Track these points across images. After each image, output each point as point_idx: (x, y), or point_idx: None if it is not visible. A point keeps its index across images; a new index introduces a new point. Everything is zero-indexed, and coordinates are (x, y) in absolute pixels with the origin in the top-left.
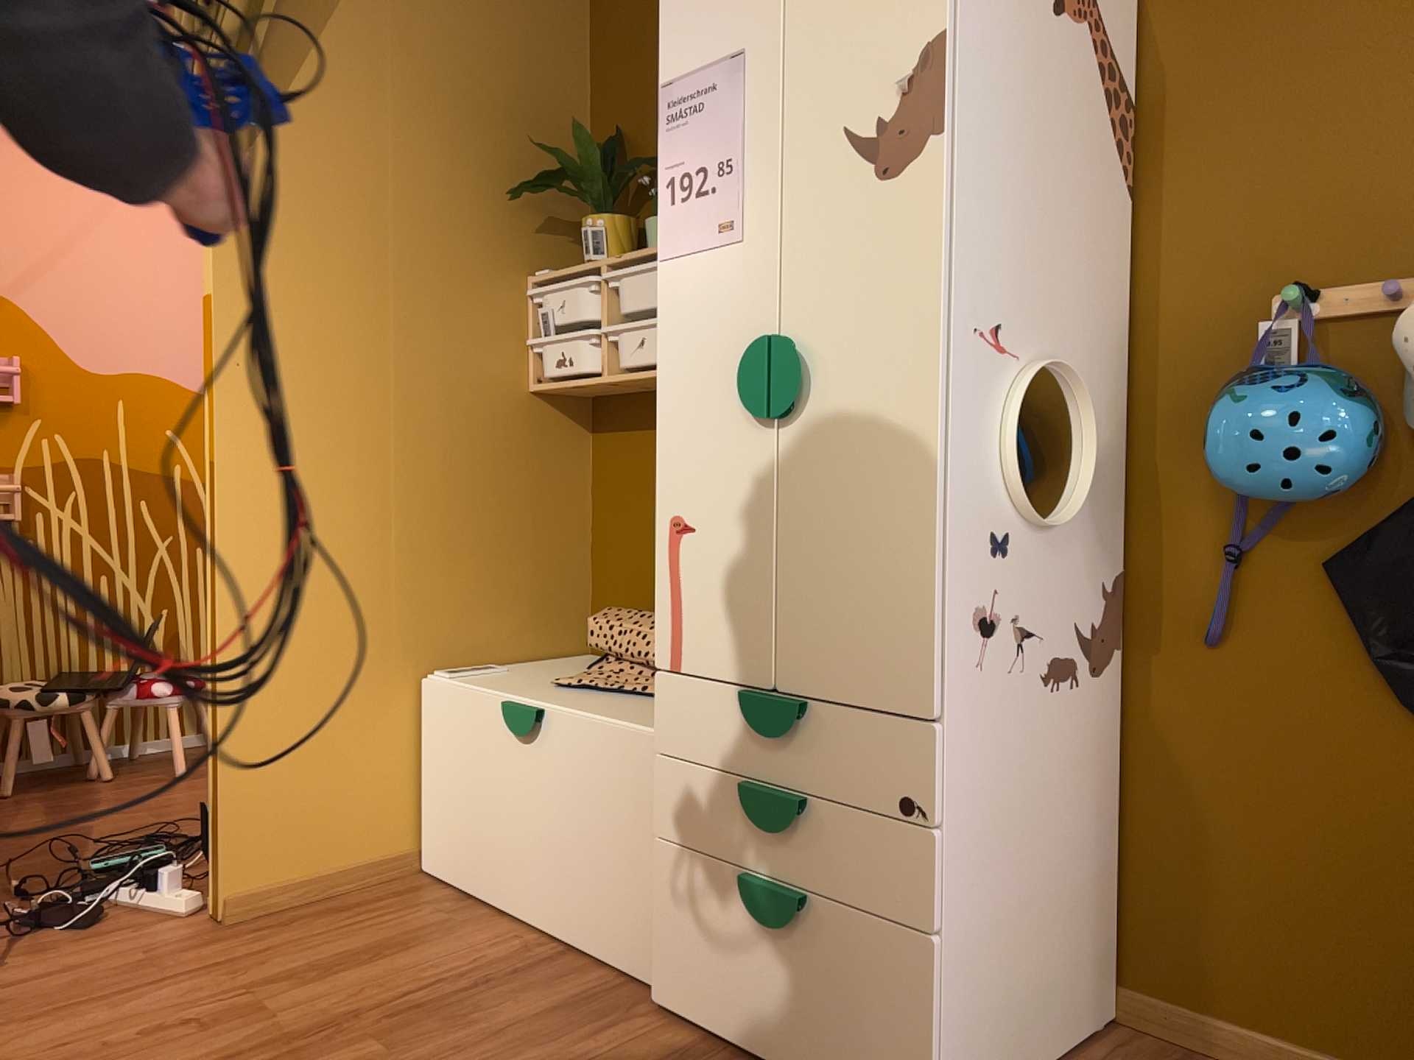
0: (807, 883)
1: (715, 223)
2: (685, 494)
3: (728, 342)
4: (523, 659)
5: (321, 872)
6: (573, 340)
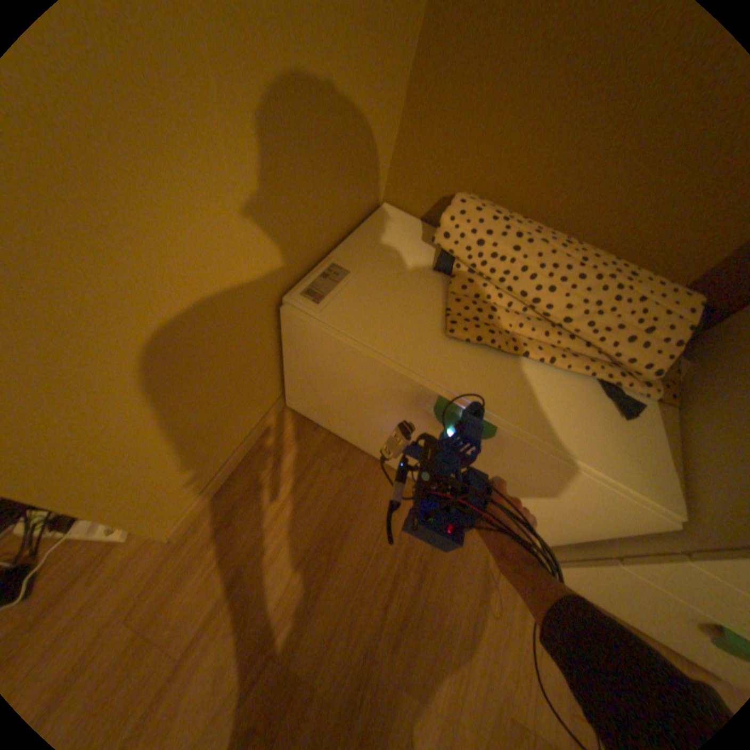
0: None
1: None
2: None
3: None
4: (350, 227)
5: (231, 459)
6: None
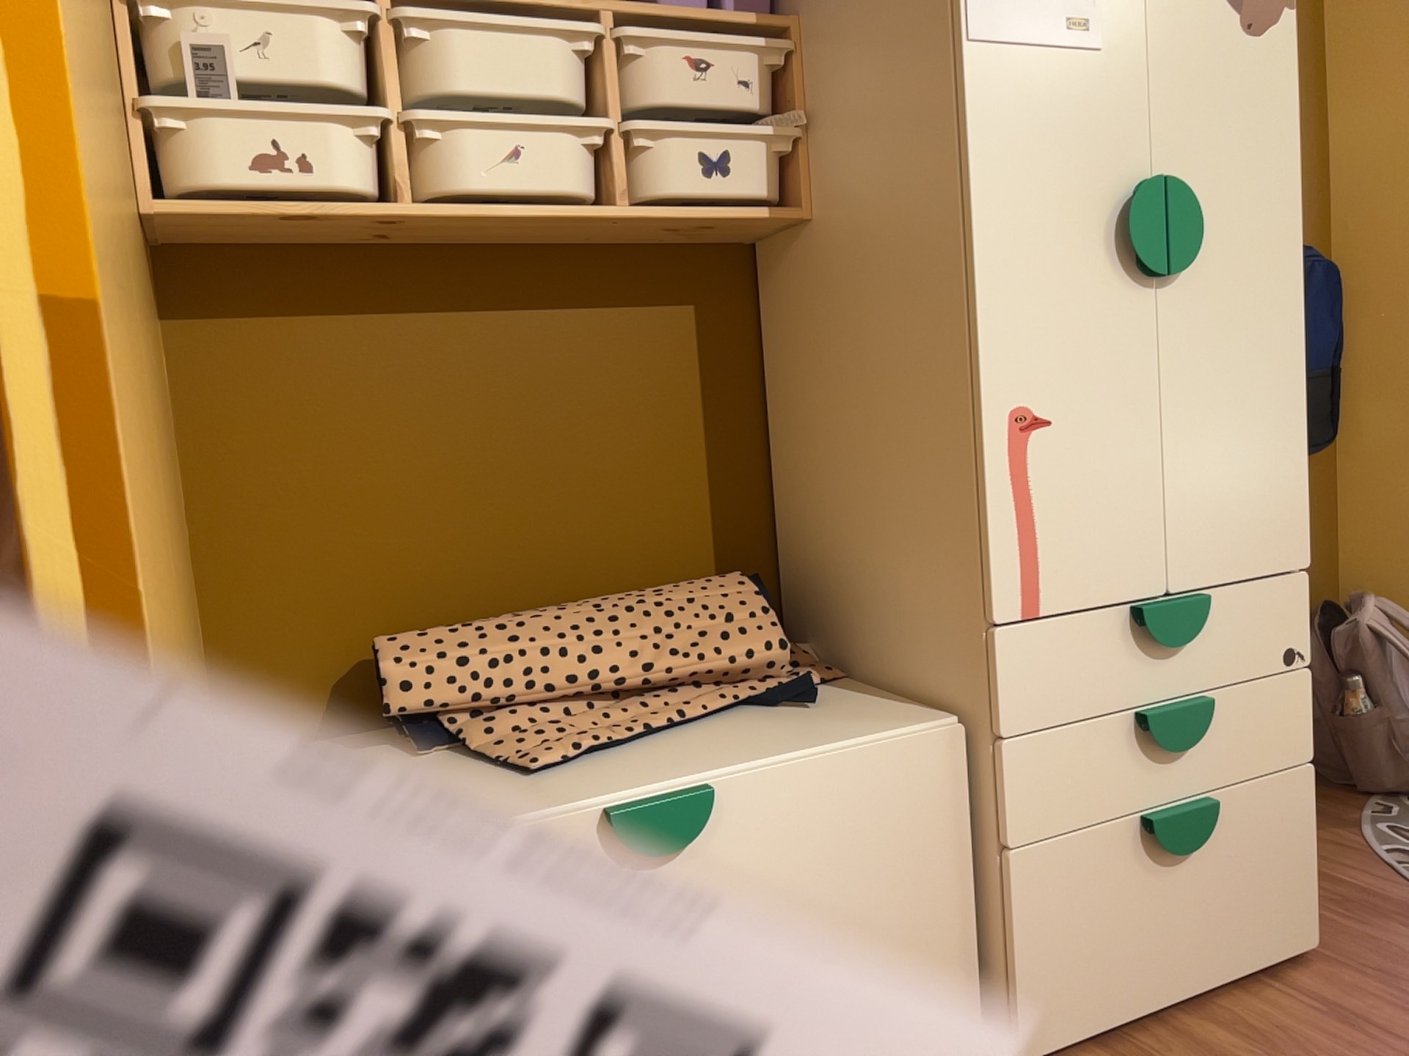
0: (1210, 783)
1: (1063, 17)
2: (1036, 378)
3: (1089, 179)
4: None
5: None
6: (305, 127)
